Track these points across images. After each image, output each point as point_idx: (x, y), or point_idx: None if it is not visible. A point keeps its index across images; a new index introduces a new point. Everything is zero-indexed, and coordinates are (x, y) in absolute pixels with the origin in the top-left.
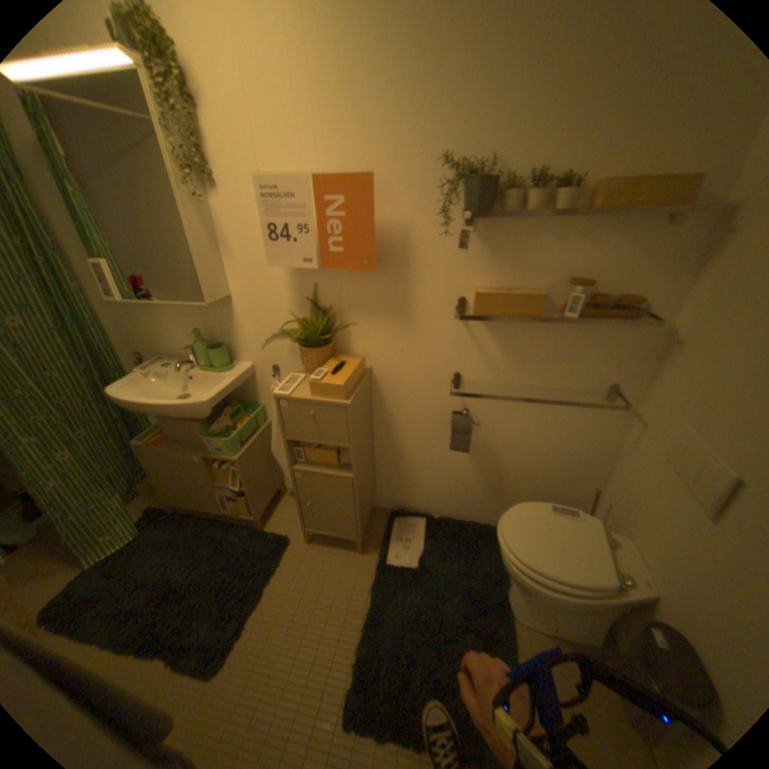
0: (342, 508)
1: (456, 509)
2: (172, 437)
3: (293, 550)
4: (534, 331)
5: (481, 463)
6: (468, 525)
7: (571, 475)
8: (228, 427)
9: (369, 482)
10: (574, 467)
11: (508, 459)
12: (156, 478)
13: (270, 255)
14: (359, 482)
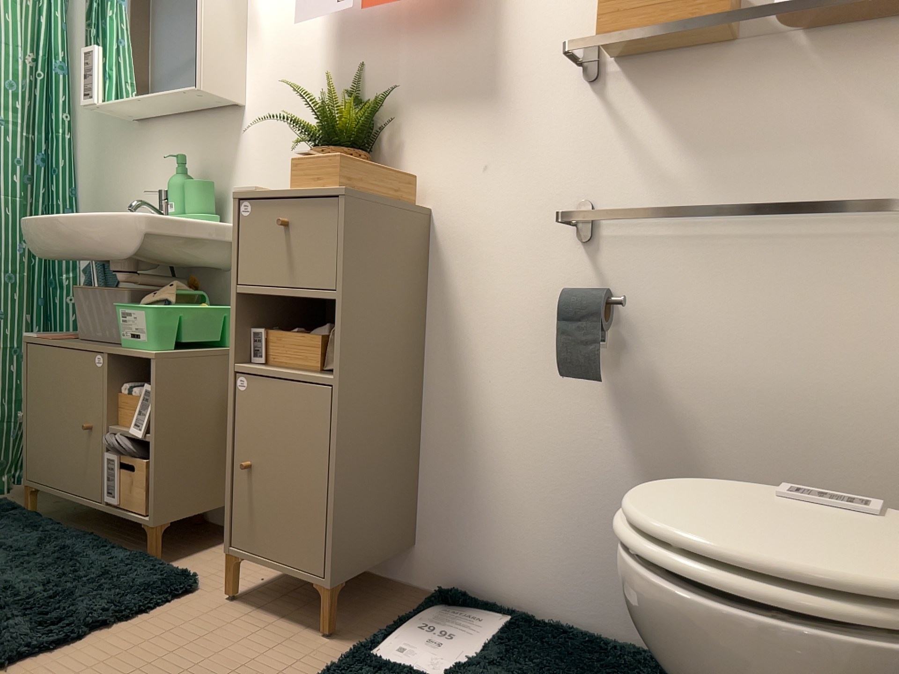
0: (305, 472)
1: (594, 599)
2: (85, 328)
3: (195, 600)
4: (735, 84)
5: (649, 443)
6: (620, 646)
7: (893, 479)
8: (166, 298)
9: (387, 461)
10: (896, 451)
11: (713, 427)
12: (35, 411)
13: (297, 3)
14: (348, 404)
